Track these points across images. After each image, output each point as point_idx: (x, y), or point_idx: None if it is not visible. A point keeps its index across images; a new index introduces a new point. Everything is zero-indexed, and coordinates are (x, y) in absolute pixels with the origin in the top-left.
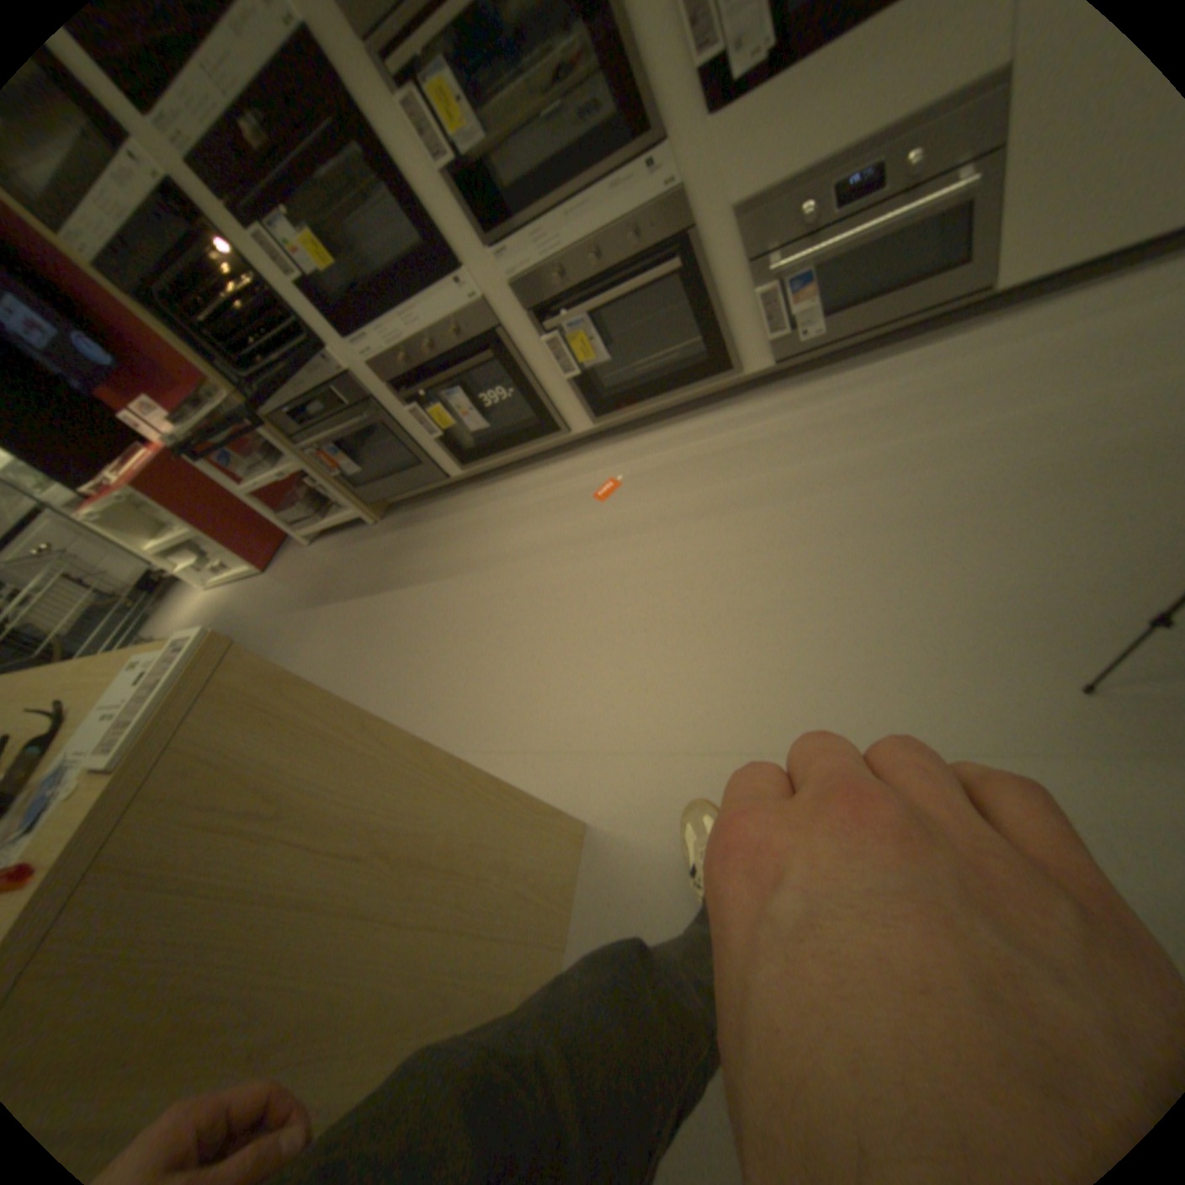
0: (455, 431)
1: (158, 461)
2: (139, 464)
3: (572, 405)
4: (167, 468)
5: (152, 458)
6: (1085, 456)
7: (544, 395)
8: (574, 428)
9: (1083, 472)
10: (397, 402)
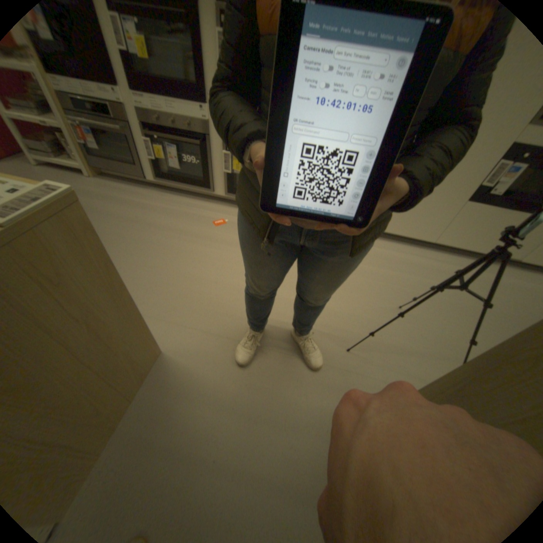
0: (160, 161)
1: None
2: None
3: (220, 182)
4: None
5: None
6: (368, 284)
7: (210, 171)
8: (215, 191)
9: (366, 288)
10: (139, 132)
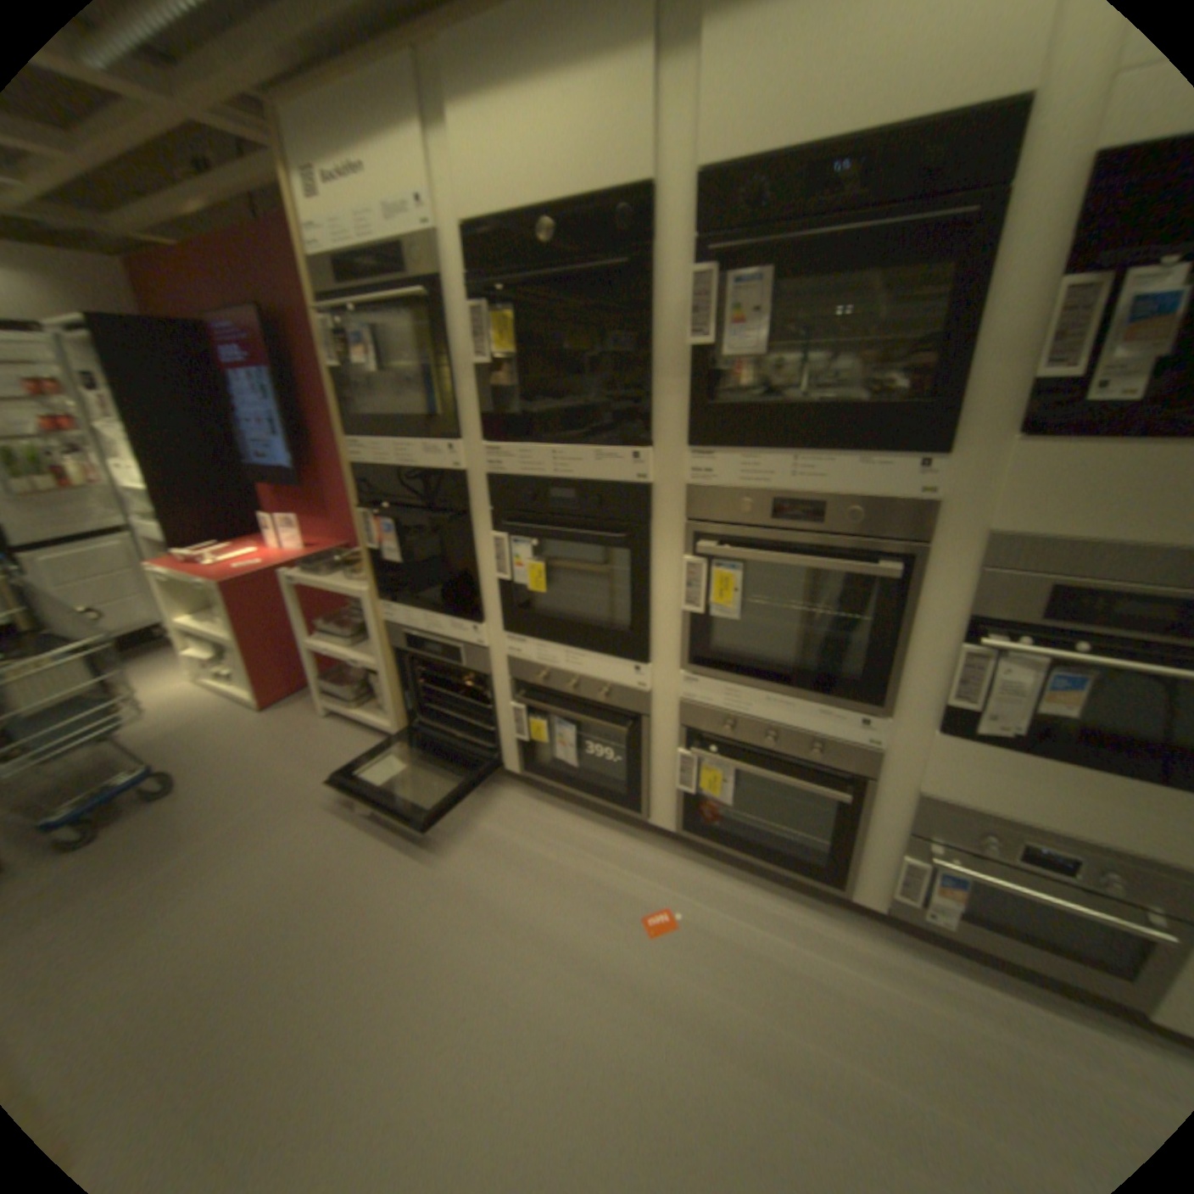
0: (538, 744)
1: (256, 577)
2: (238, 563)
3: (665, 807)
4: (258, 585)
5: (254, 572)
6: None
7: (644, 783)
8: (652, 821)
9: None
10: (507, 695)
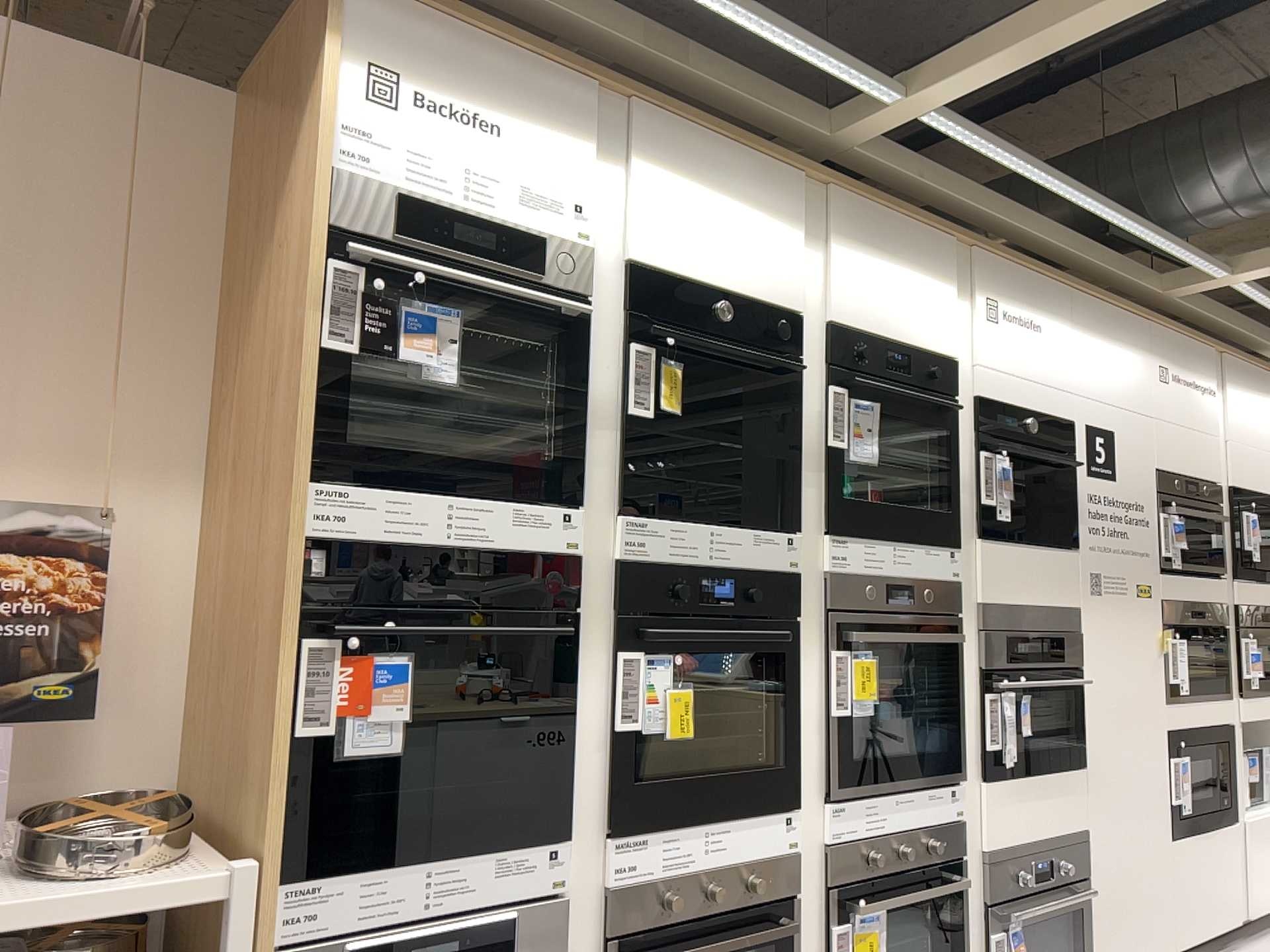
0: None
1: None
2: None
3: None
4: None
5: None
6: None
7: None
8: None
9: None
10: None
